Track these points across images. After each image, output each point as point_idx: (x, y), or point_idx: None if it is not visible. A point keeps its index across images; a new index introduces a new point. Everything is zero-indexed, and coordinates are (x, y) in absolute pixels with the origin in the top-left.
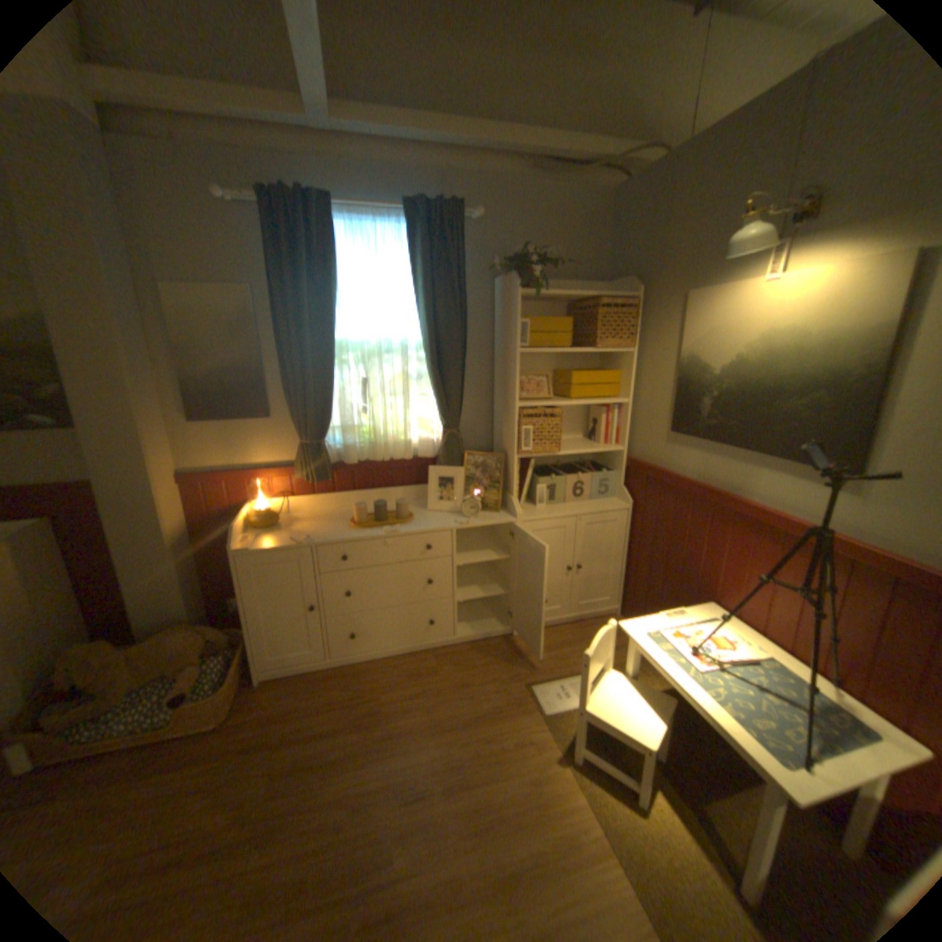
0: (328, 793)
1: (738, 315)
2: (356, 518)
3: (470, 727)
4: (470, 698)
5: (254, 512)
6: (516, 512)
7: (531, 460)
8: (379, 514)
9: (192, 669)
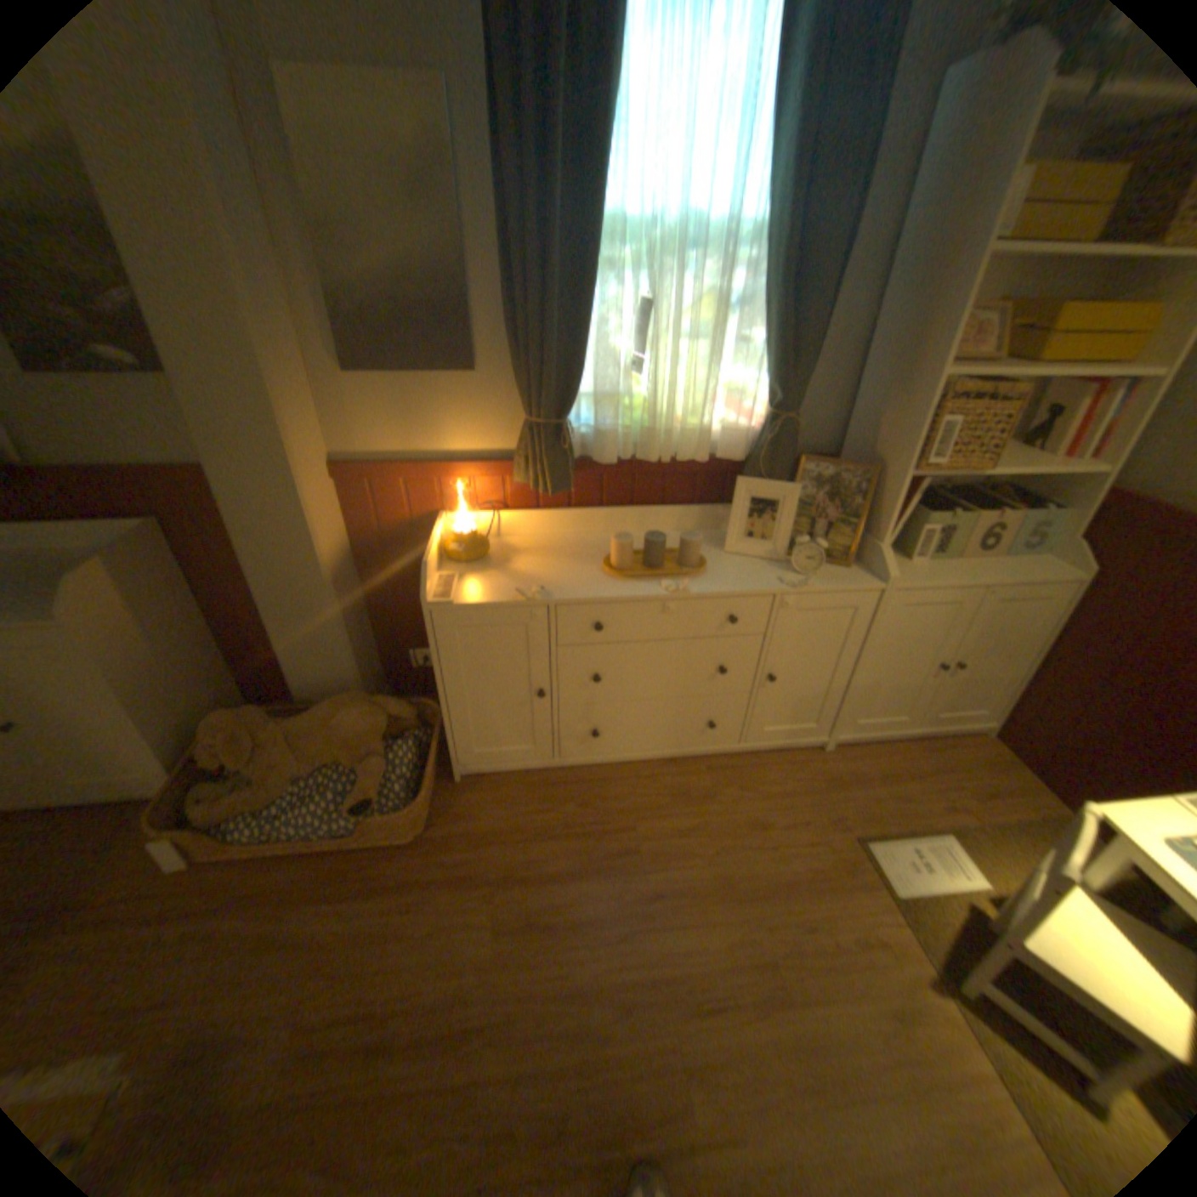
0: (581, 974)
1: None
2: (613, 559)
3: (780, 898)
4: (773, 848)
5: (453, 534)
6: (890, 573)
7: (926, 479)
8: (646, 552)
9: (375, 759)
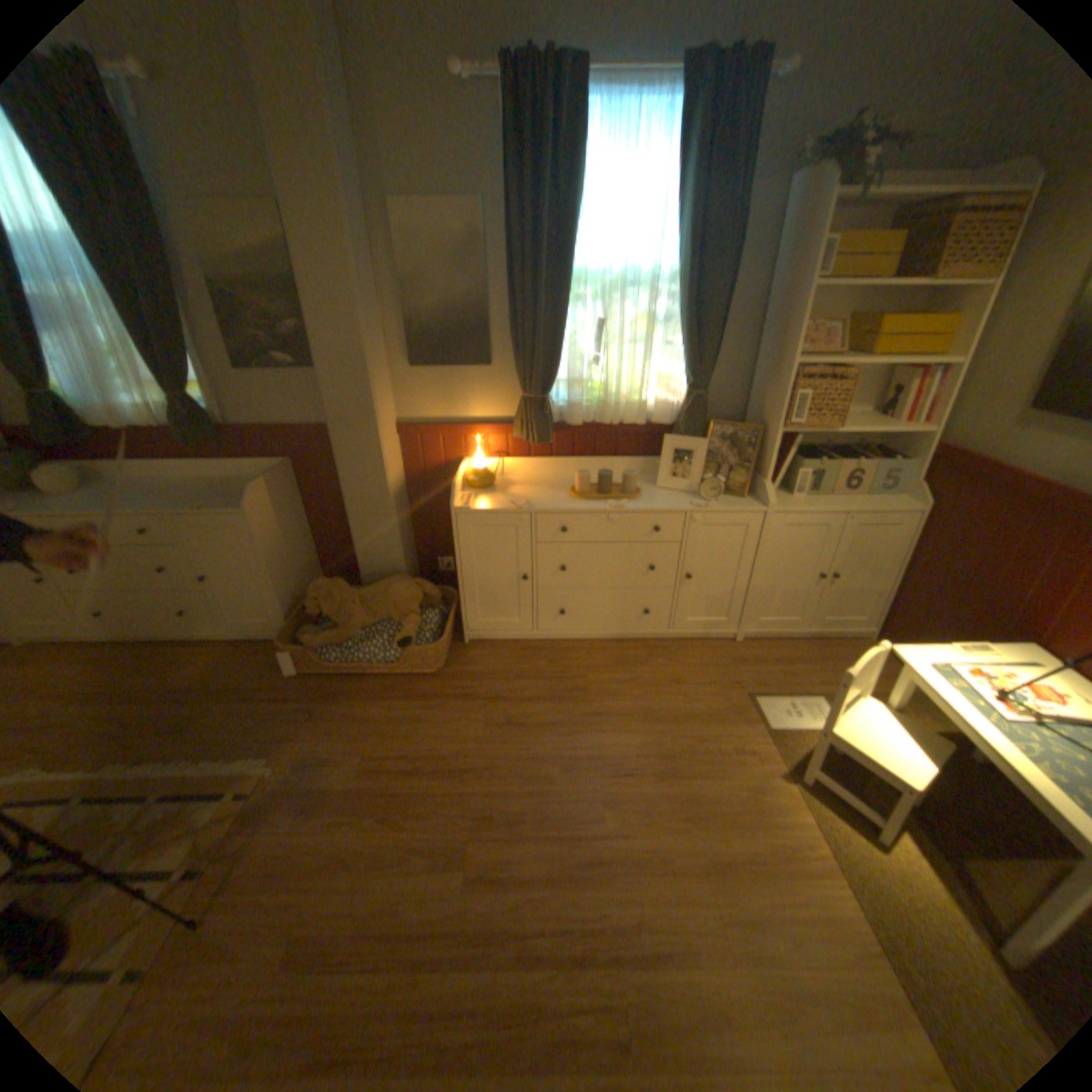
0: (540, 750)
1: None
2: (576, 488)
3: (683, 723)
4: (684, 695)
5: (472, 471)
6: (769, 500)
7: (798, 436)
8: (600, 486)
9: (414, 616)
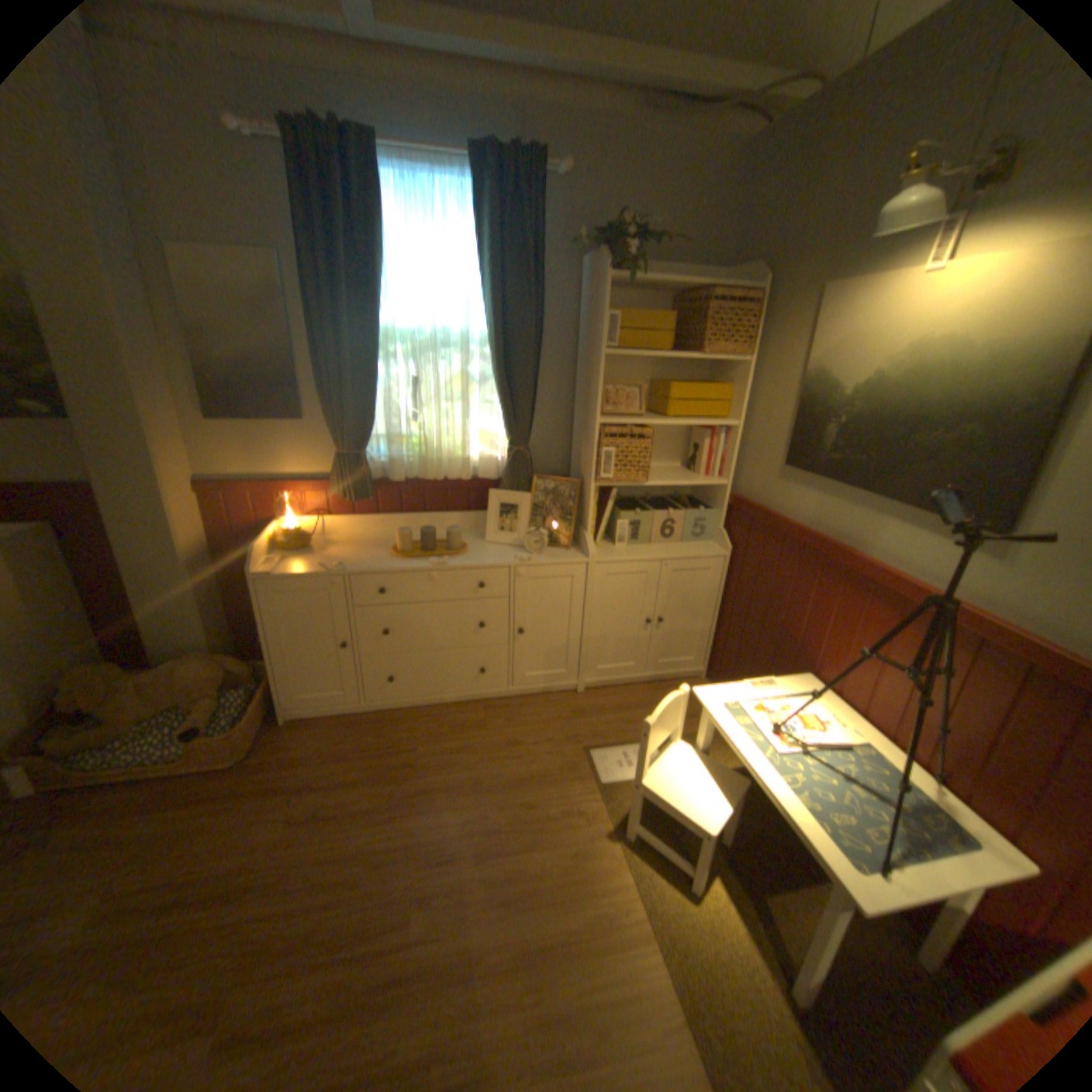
0: (348, 846)
1: (884, 318)
2: (398, 546)
3: (514, 789)
4: (518, 757)
5: (282, 531)
6: (589, 551)
7: (612, 490)
8: (427, 542)
9: (208, 701)
